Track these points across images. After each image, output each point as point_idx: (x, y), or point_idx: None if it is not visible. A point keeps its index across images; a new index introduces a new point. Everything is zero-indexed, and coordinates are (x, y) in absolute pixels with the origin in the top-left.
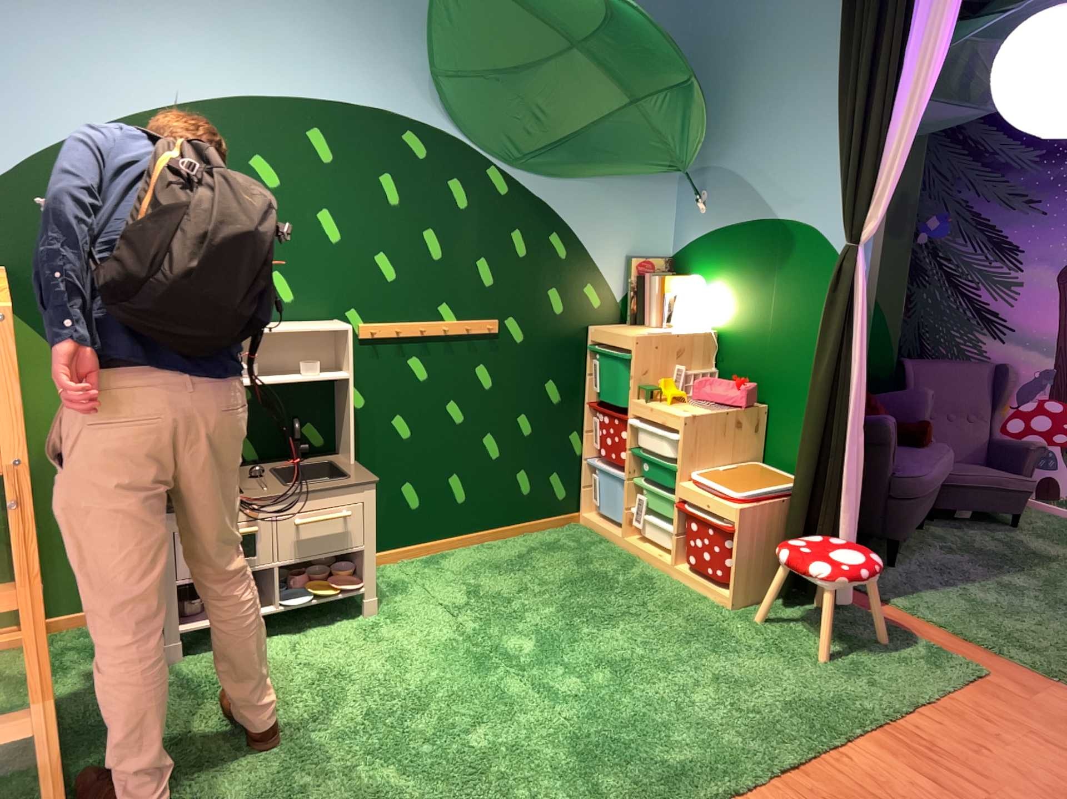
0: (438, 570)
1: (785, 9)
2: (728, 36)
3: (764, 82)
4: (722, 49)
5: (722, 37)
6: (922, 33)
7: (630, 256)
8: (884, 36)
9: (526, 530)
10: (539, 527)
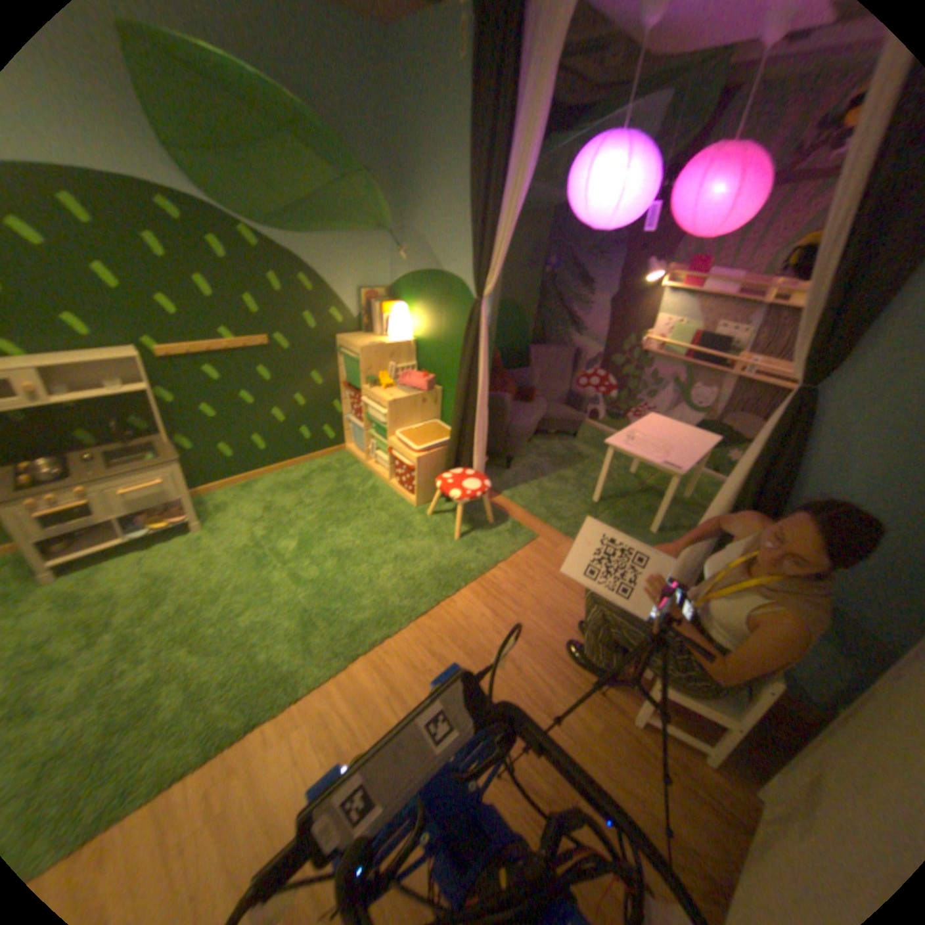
0: (248, 496)
1: (447, 102)
2: (413, 120)
3: (436, 164)
4: (410, 131)
5: (409, 121)
6: (526, 141)
7: (361, 288)
8: (501, 139)
9: (310, 460)
10: (319, 458)
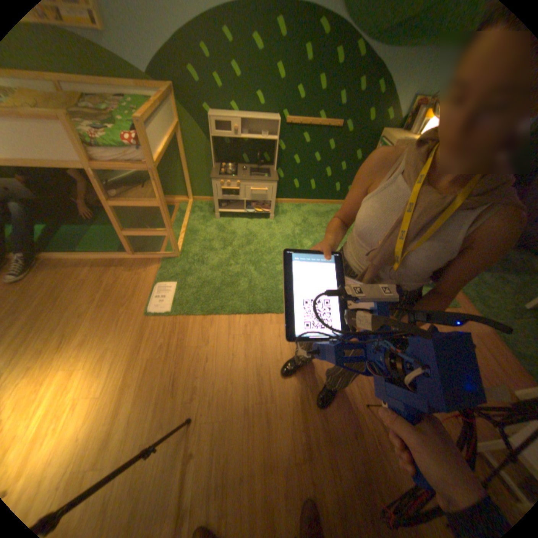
0: (297, 211)
1: None
2: None
3: None
4: None
5: None
6: None
7: (418, 95)
8: None
9: (333, 204)
10: (338, 204)
